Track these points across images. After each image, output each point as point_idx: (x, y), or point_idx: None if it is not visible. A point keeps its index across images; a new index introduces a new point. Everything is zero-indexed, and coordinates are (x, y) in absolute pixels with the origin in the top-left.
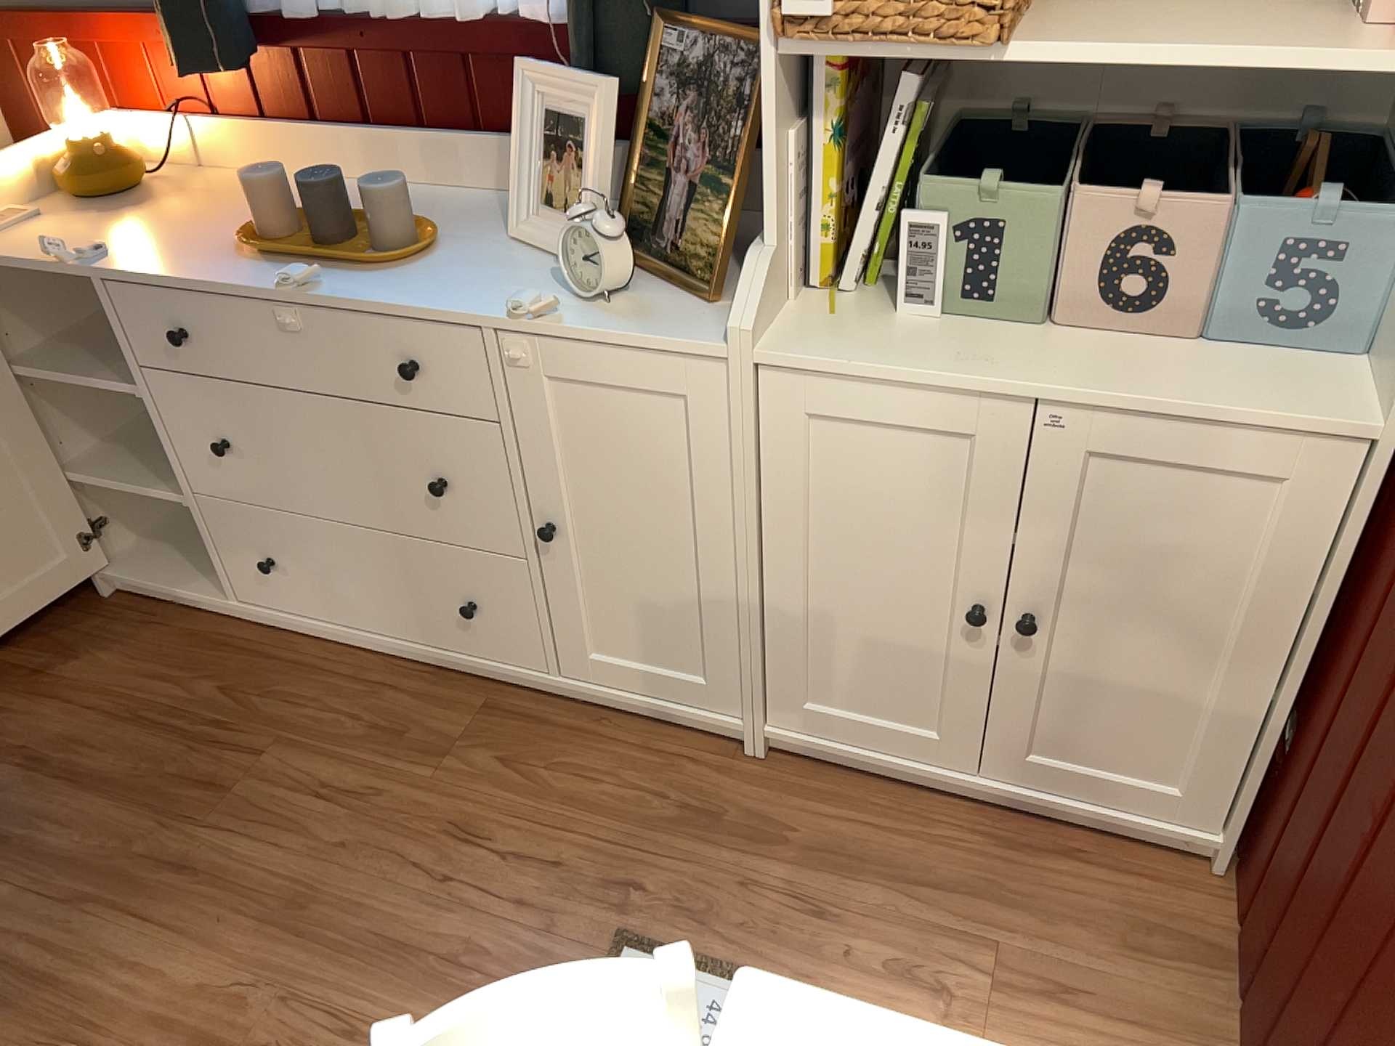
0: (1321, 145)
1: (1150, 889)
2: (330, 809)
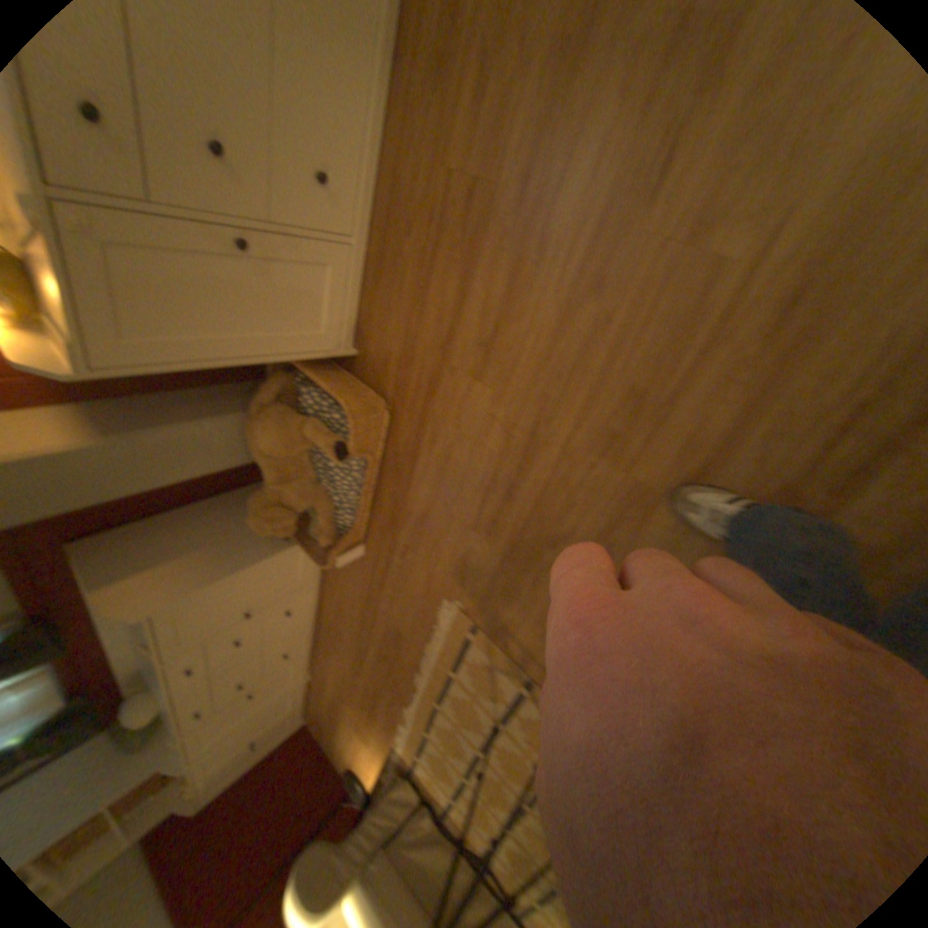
0: None
1: None
2: (489, 77)
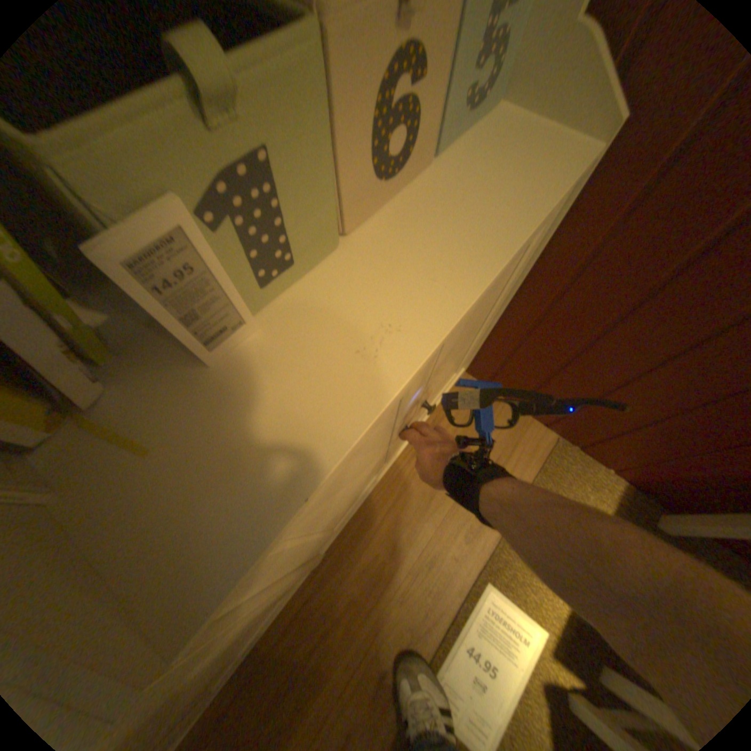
0: None
1: None
2: None
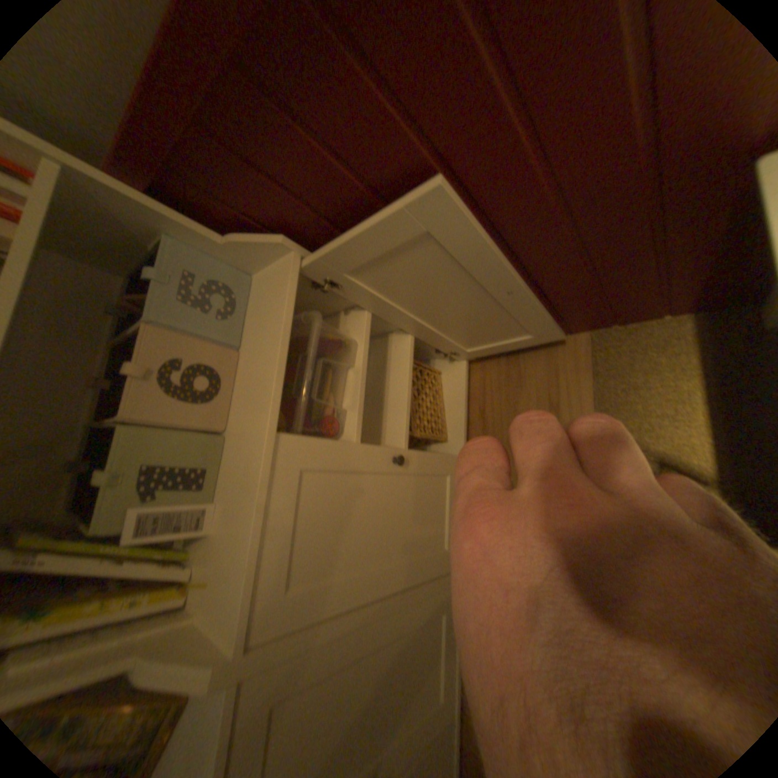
0: (119, 291)
1: (488, 372)
2: None
